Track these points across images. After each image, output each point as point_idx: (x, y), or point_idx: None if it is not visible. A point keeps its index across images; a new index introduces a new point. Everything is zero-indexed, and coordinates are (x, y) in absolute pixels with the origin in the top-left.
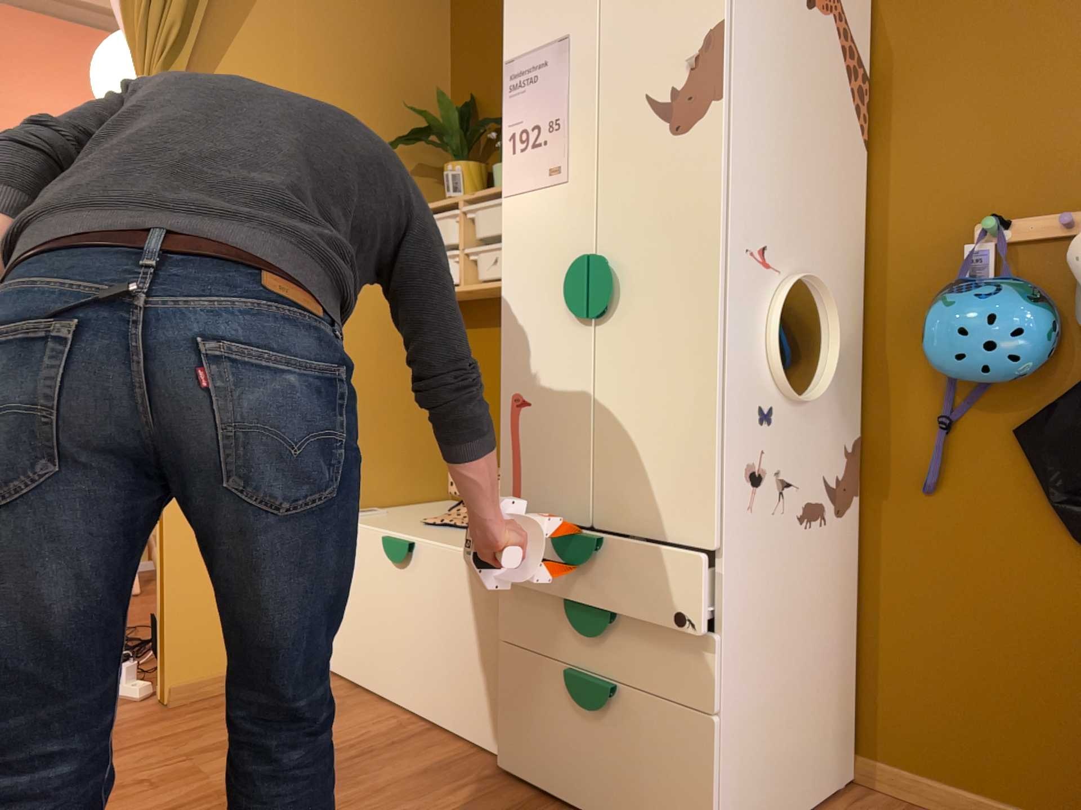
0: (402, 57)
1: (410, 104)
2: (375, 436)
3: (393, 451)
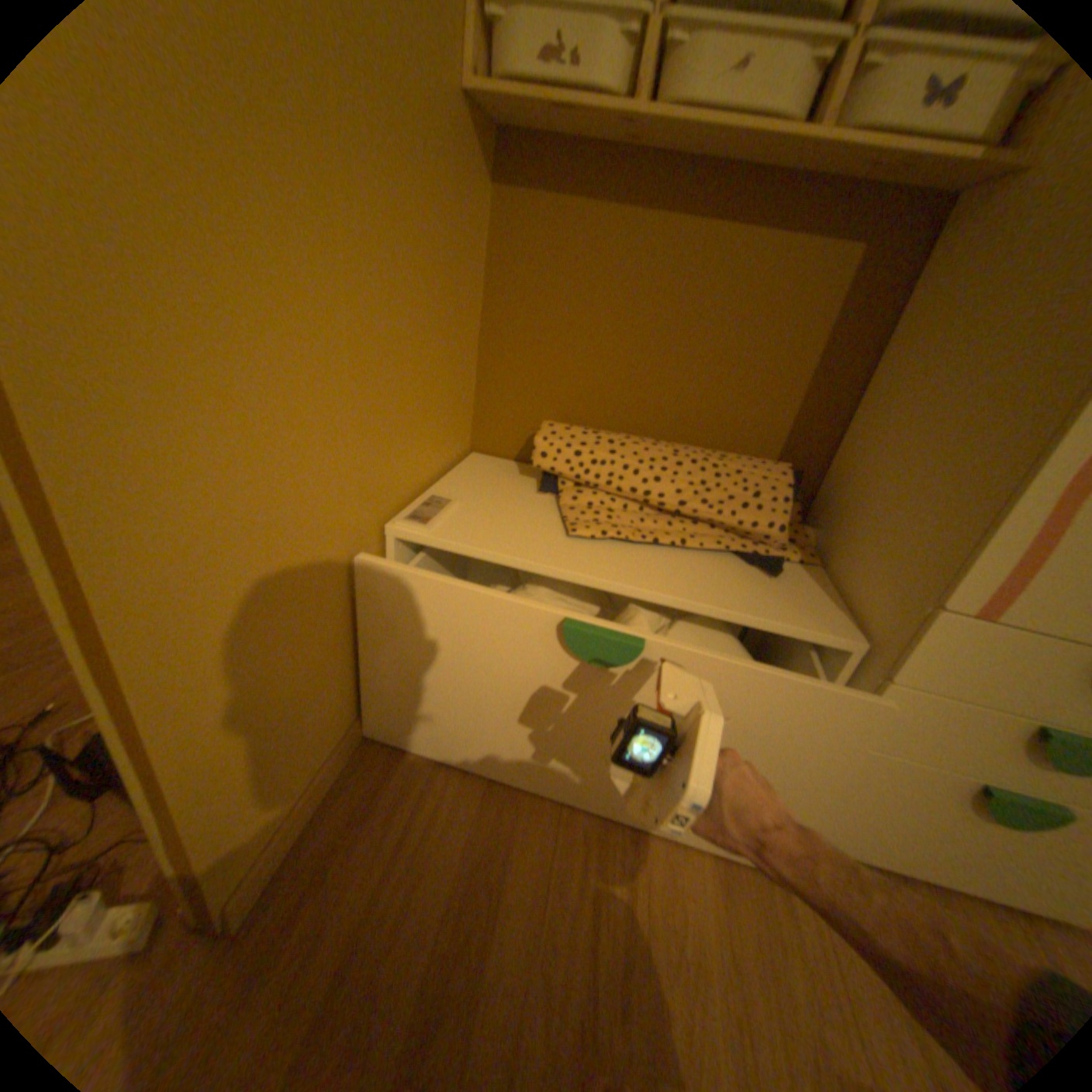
0: None
1: None
2: (426, 377)
3: (439, 396)
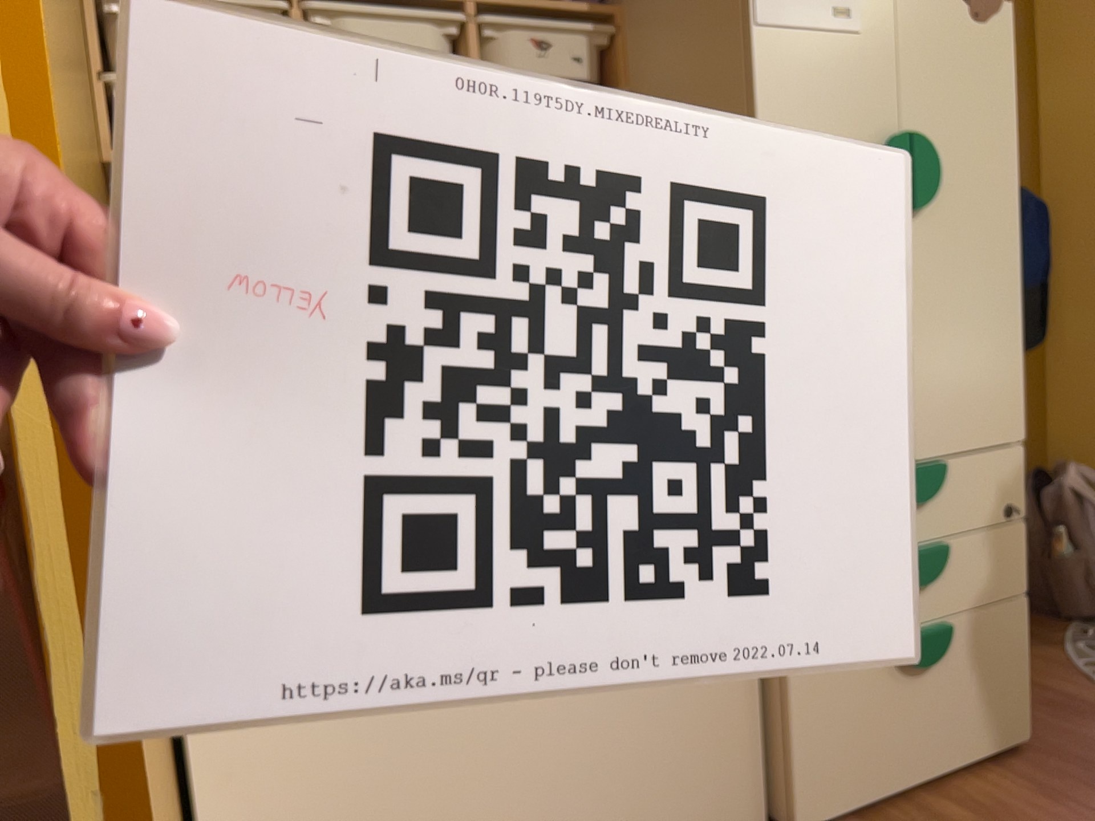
0: None
1: None
2: None
3: None
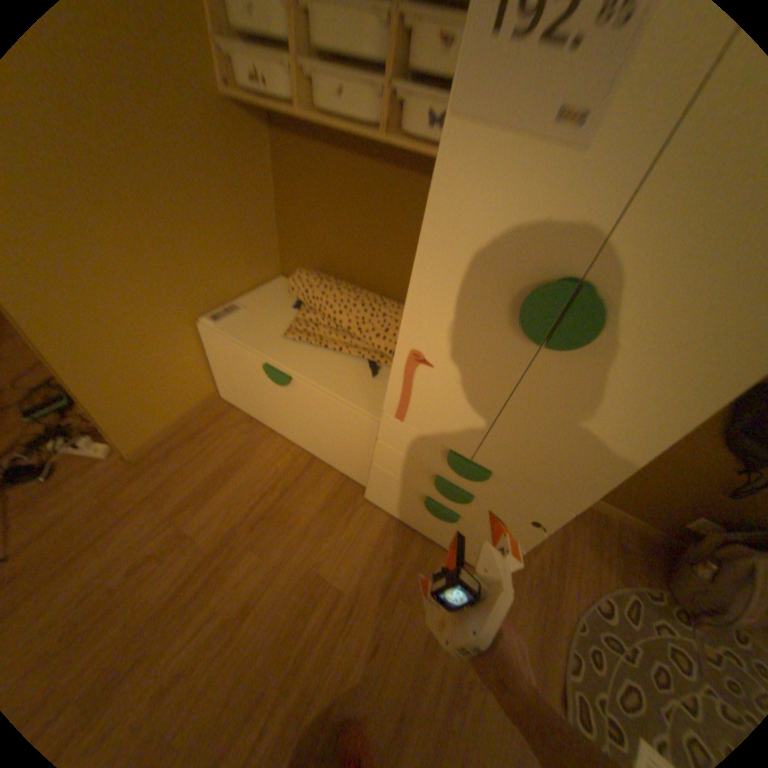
0: None
1: None
2: (223, 249)
3: (239, 255)
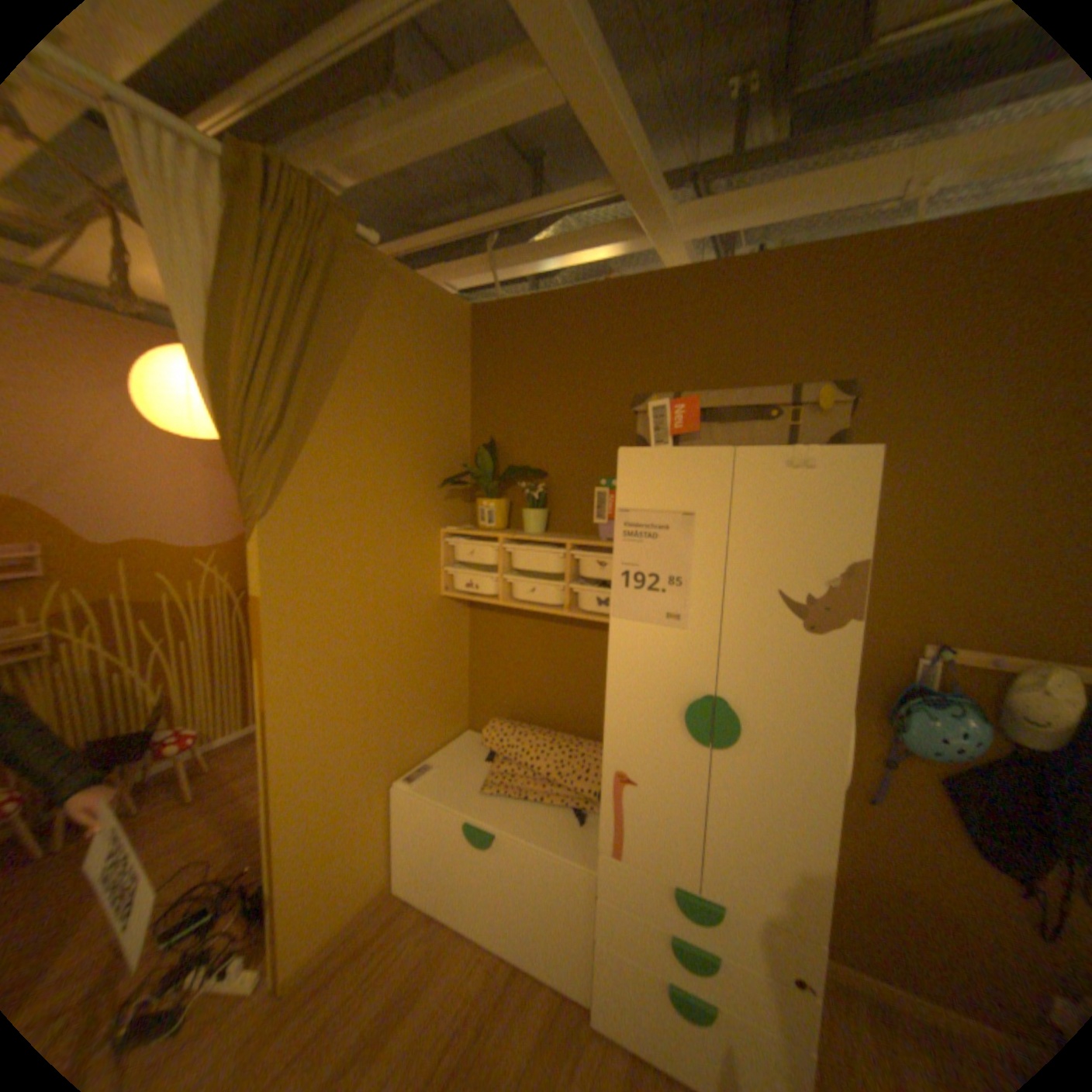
0: (439, 406)
1: (445, 443)
2: (423, 707)
3: (434, 711)
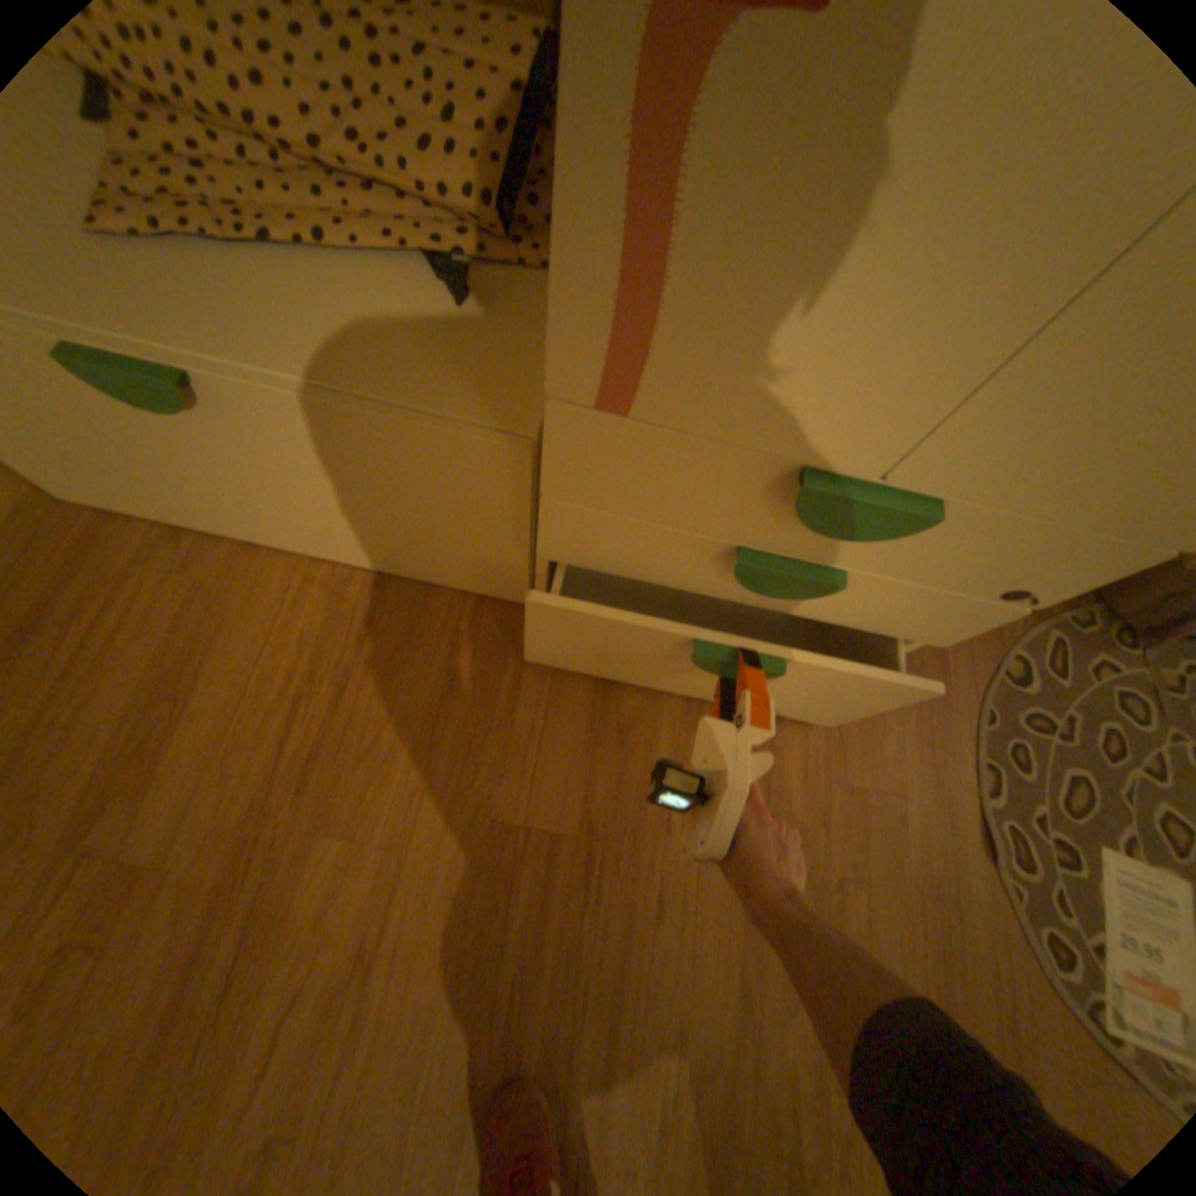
0: None
1: None
2: None
3: None
